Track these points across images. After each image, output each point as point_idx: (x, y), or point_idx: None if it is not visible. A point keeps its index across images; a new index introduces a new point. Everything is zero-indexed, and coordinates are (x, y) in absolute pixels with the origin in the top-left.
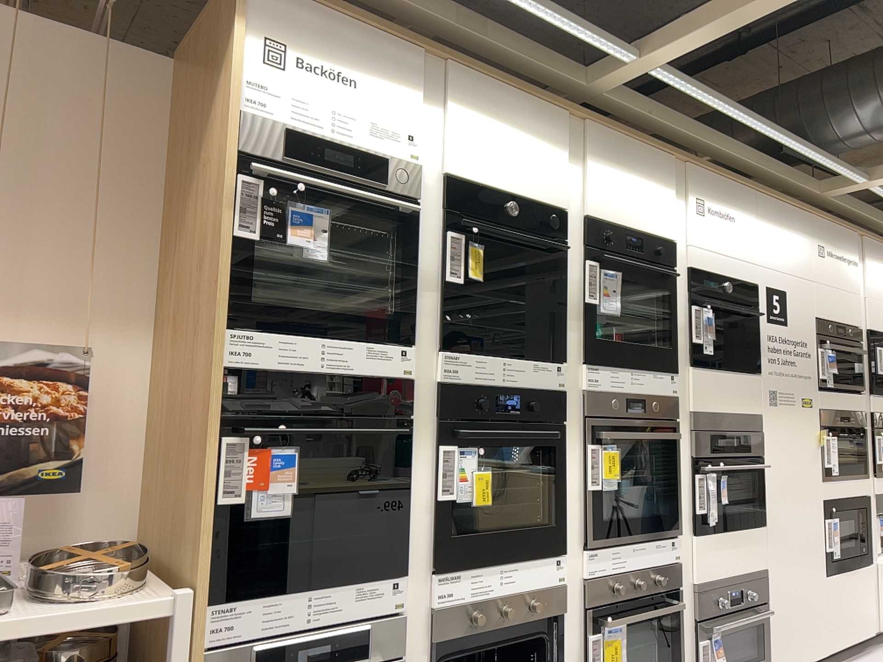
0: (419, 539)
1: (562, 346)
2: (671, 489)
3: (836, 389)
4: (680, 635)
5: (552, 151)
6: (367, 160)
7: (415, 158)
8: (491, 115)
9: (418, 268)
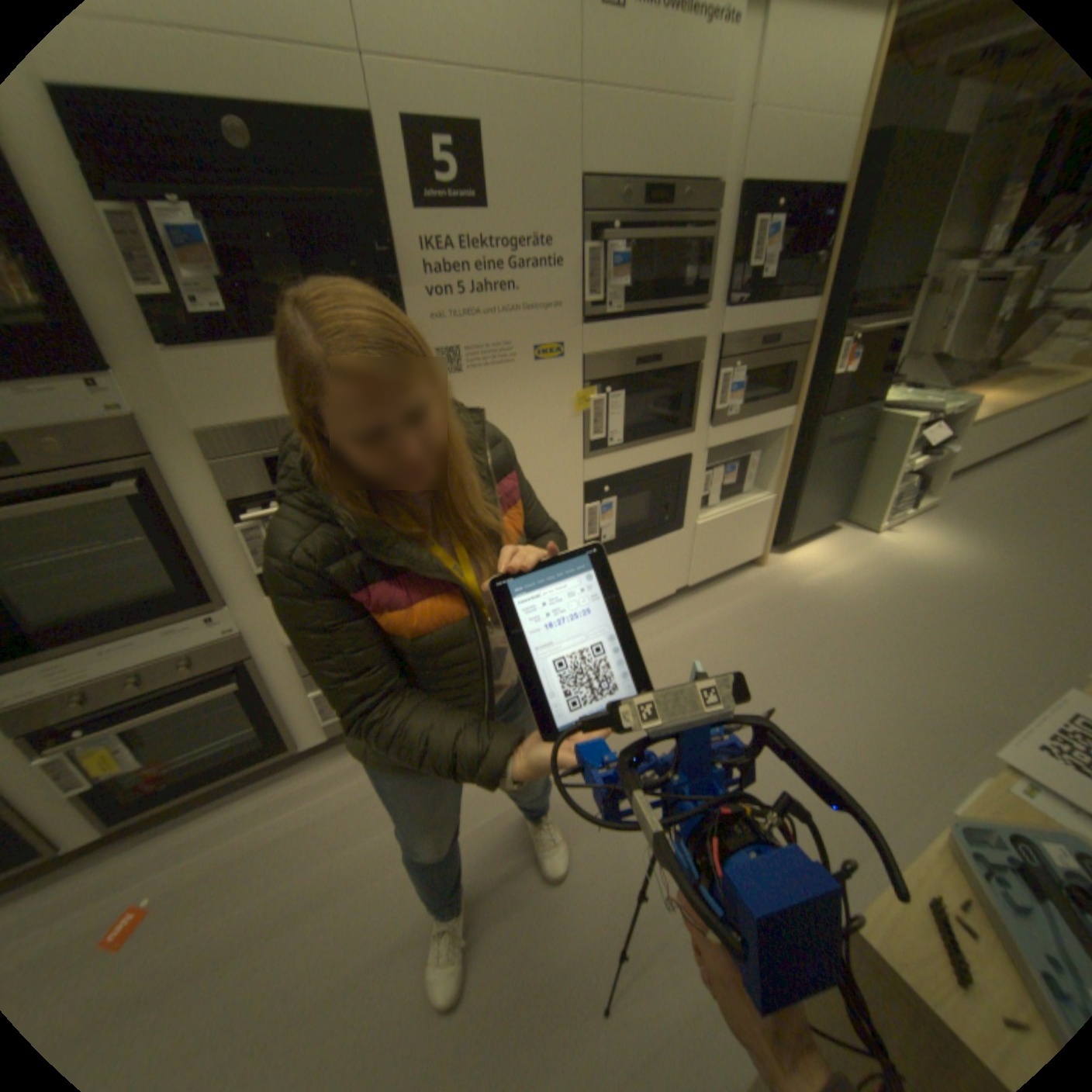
0: None
1: None
2: (171, 560)
3: (640, 312)
4: (264, 701)
5: None
6: None
7: None
8: None
9: None
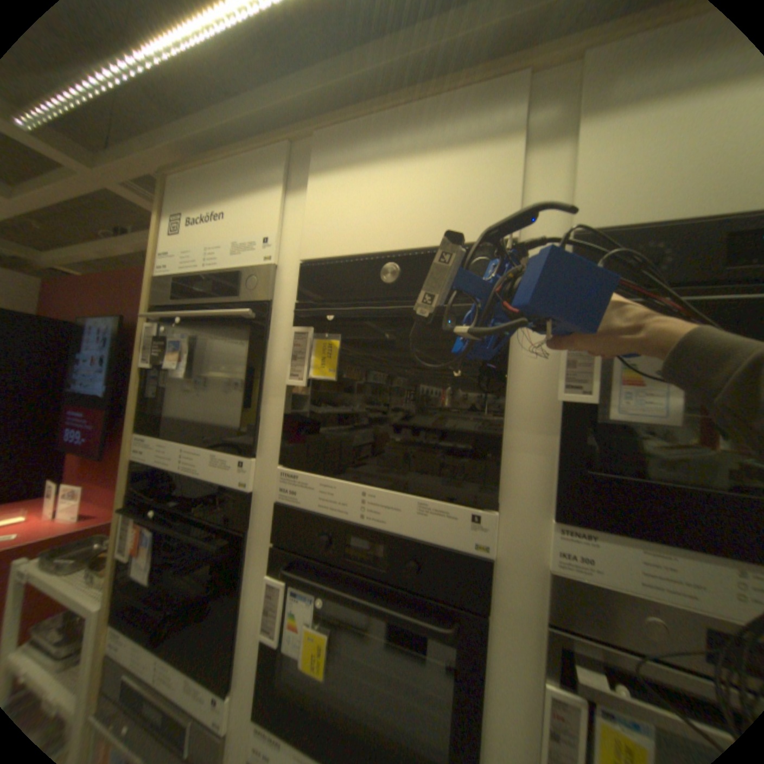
0: (247, 669)
1: (494, 479)
2: None
3: None
4: None
5: (481, 153)
6: (222, 280)
7: (266, 259)
8: (364, 161)
9: (266, 374)
